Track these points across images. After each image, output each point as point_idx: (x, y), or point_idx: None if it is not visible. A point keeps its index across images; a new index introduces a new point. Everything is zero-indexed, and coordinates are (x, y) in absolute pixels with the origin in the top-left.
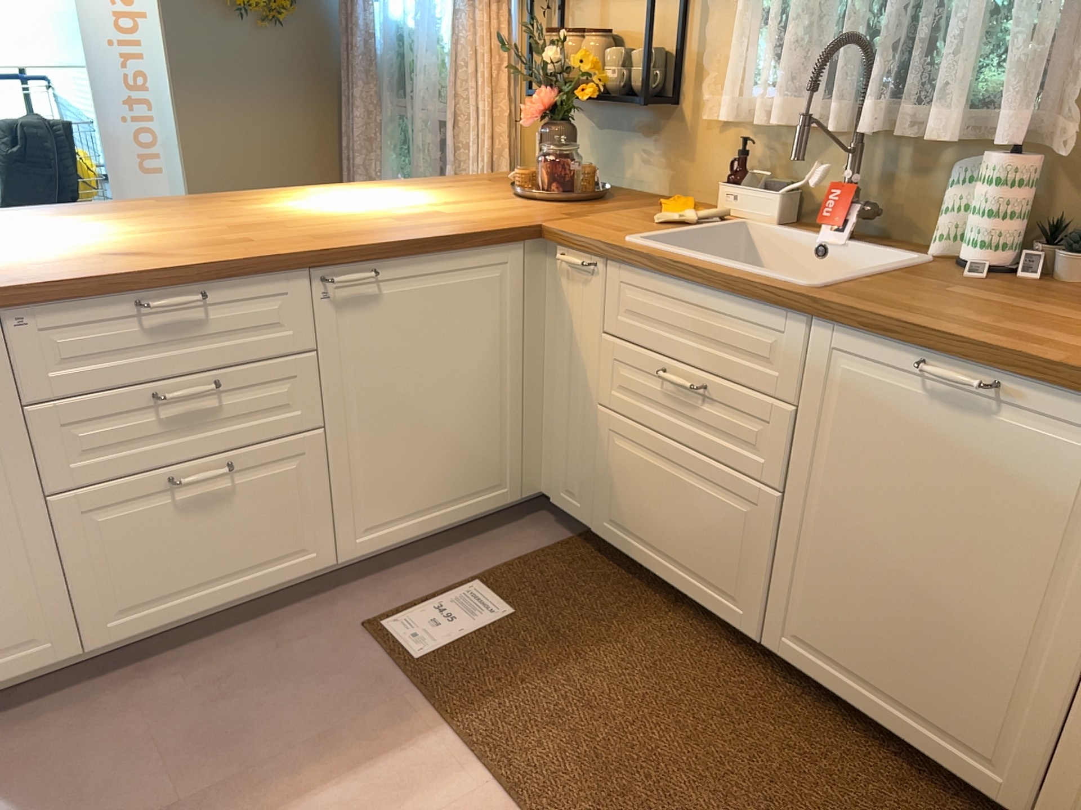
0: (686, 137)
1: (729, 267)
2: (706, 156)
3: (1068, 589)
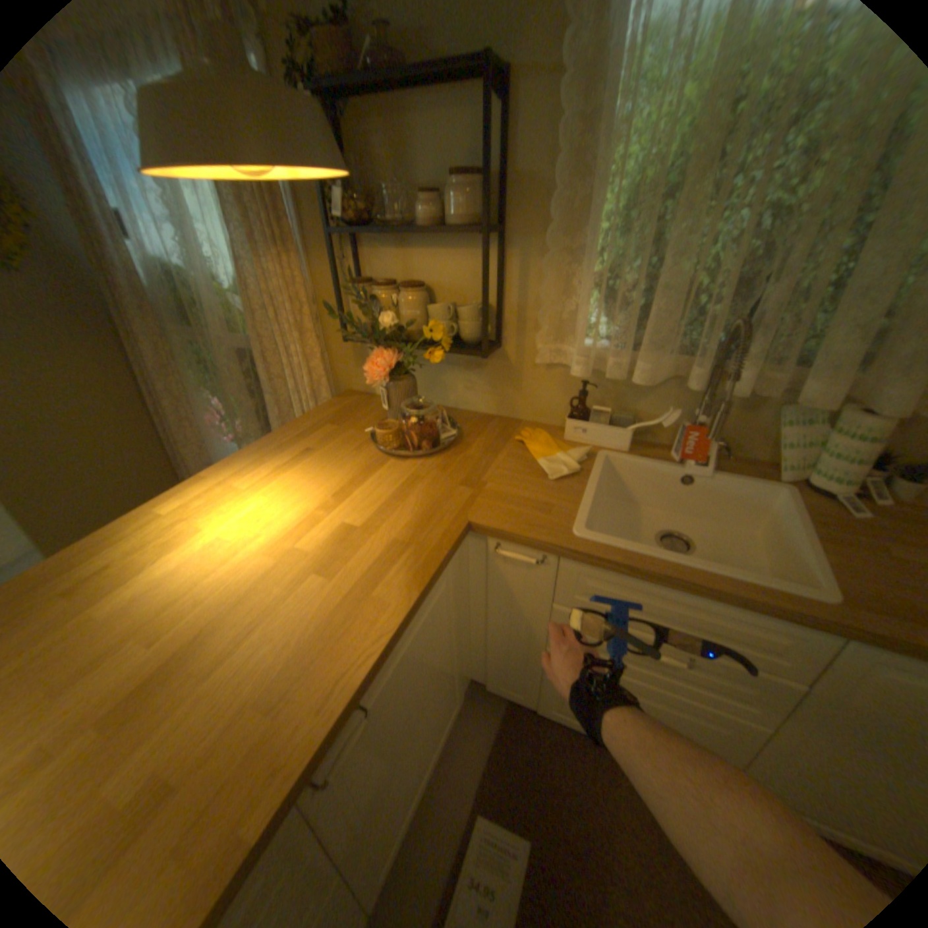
0: (513, 370)
1: (730, 577)
2: (535, 386)
3: None
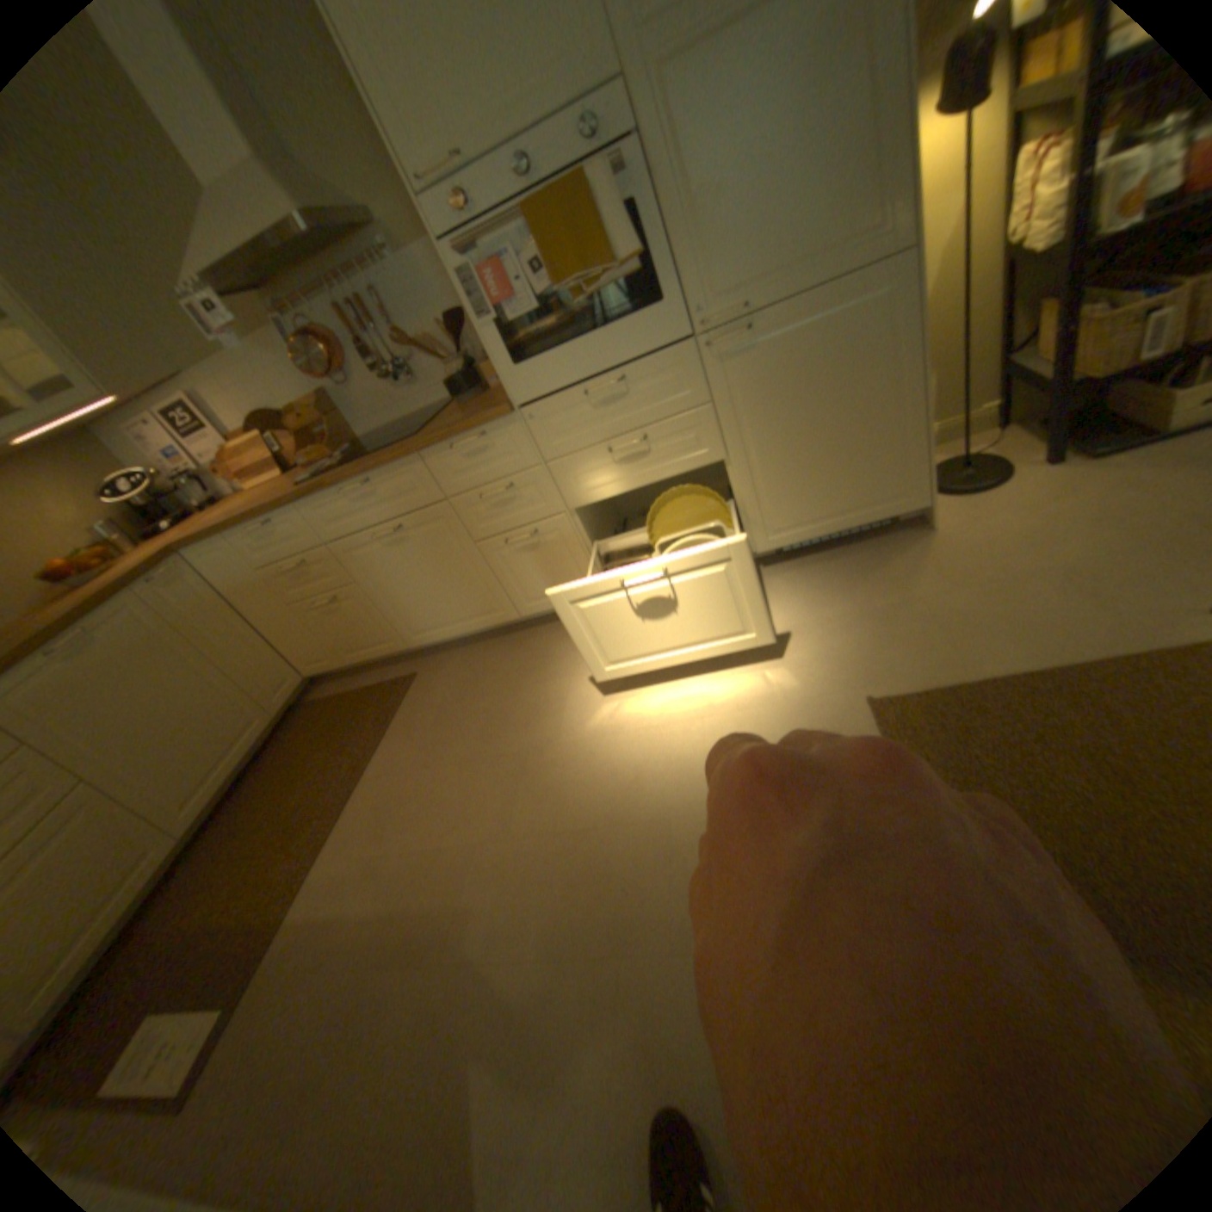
0: None
1: None
2: None
3: (184, 653)
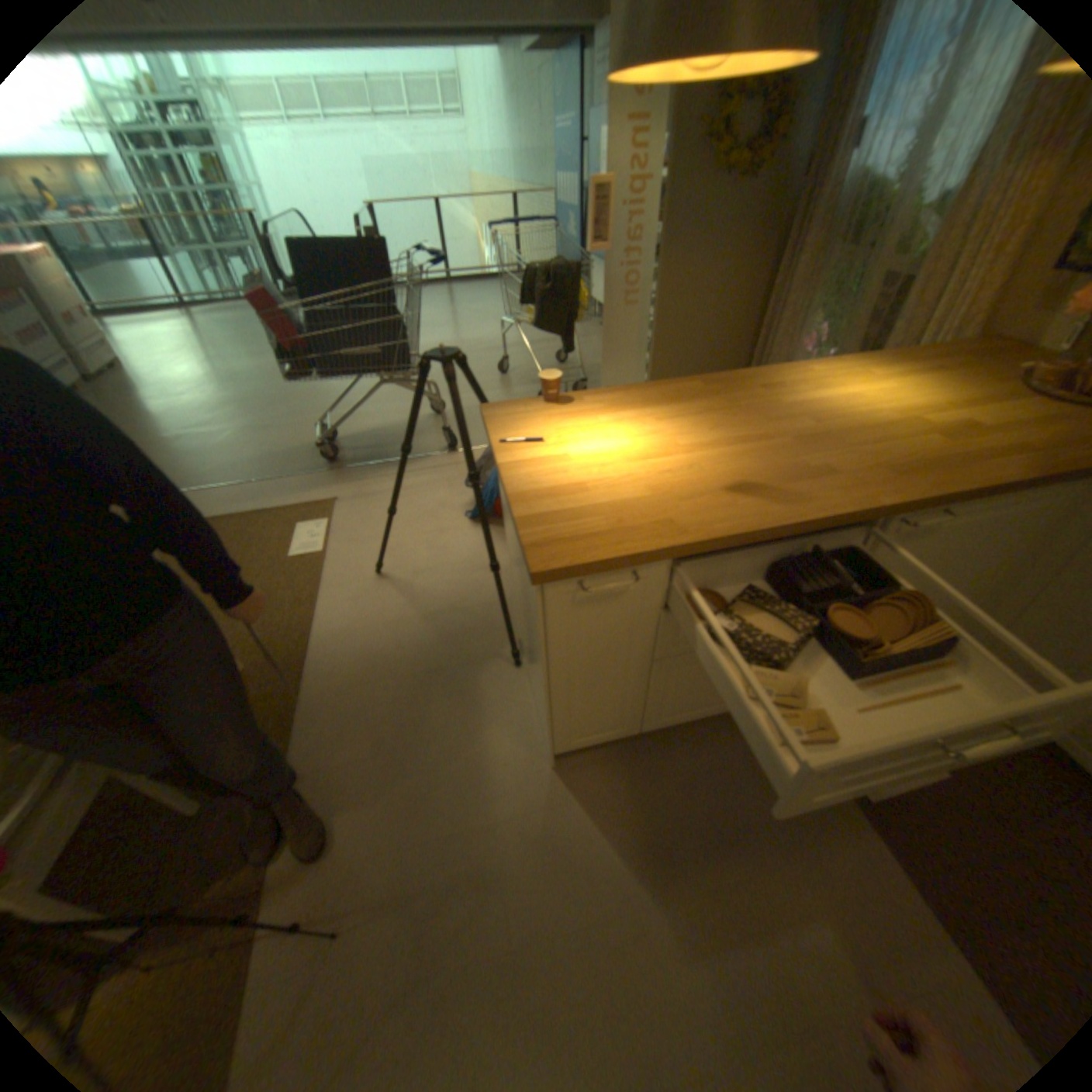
0: None
1: None
2: None
3: None
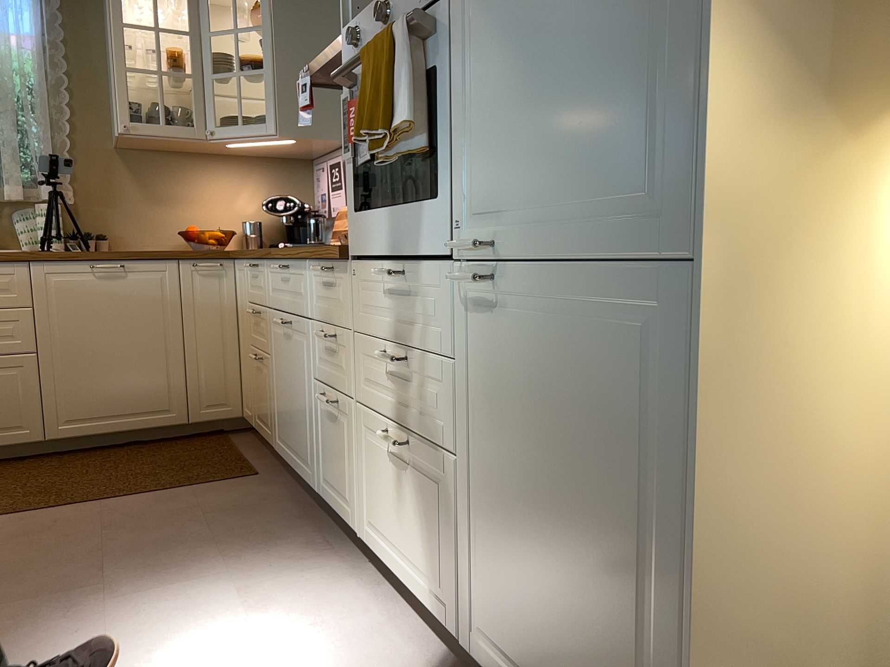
0: None
1: None
2: None
3: (170, 327)
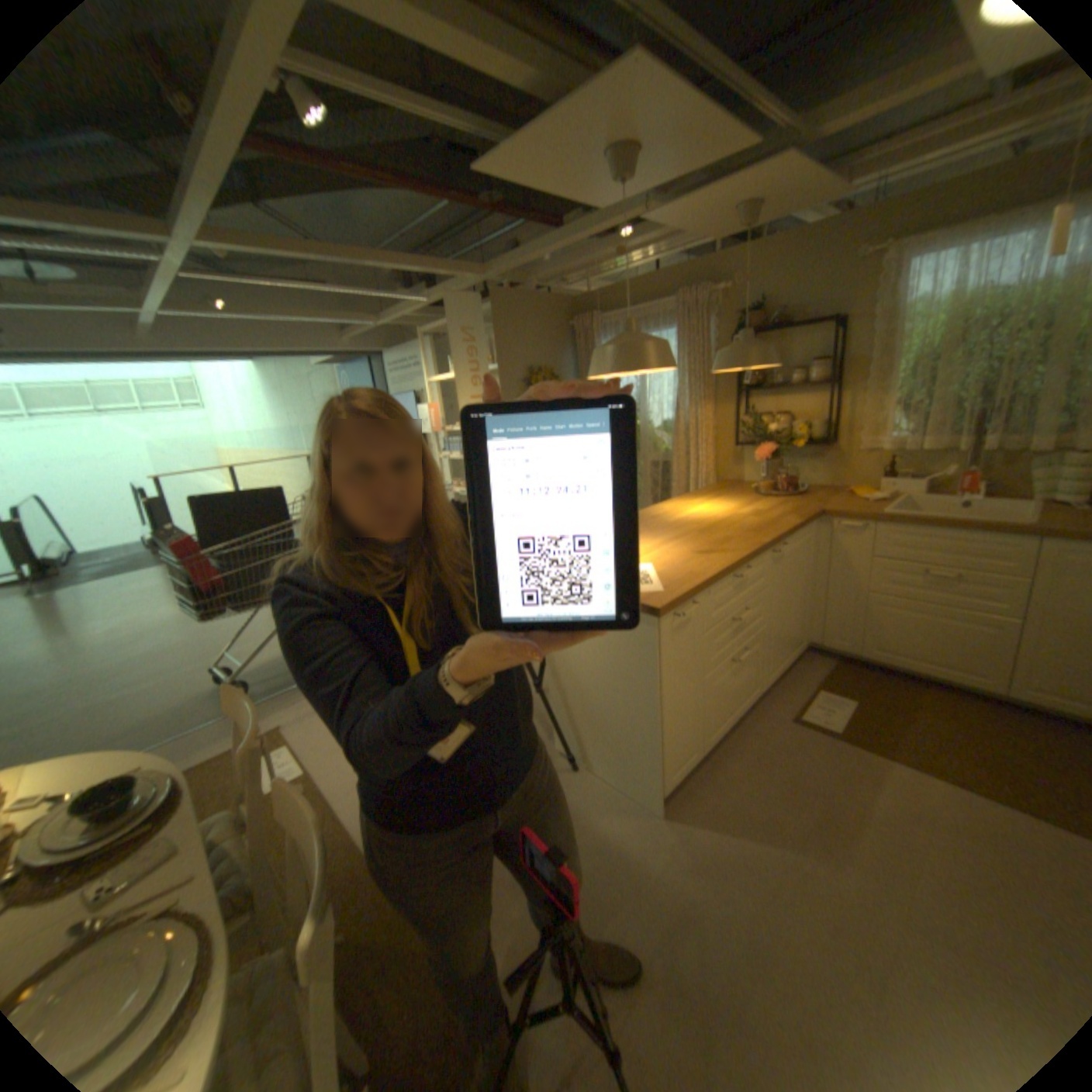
0: (843, 457)
1: (972, 519)
2: (859, 465)
3: None
